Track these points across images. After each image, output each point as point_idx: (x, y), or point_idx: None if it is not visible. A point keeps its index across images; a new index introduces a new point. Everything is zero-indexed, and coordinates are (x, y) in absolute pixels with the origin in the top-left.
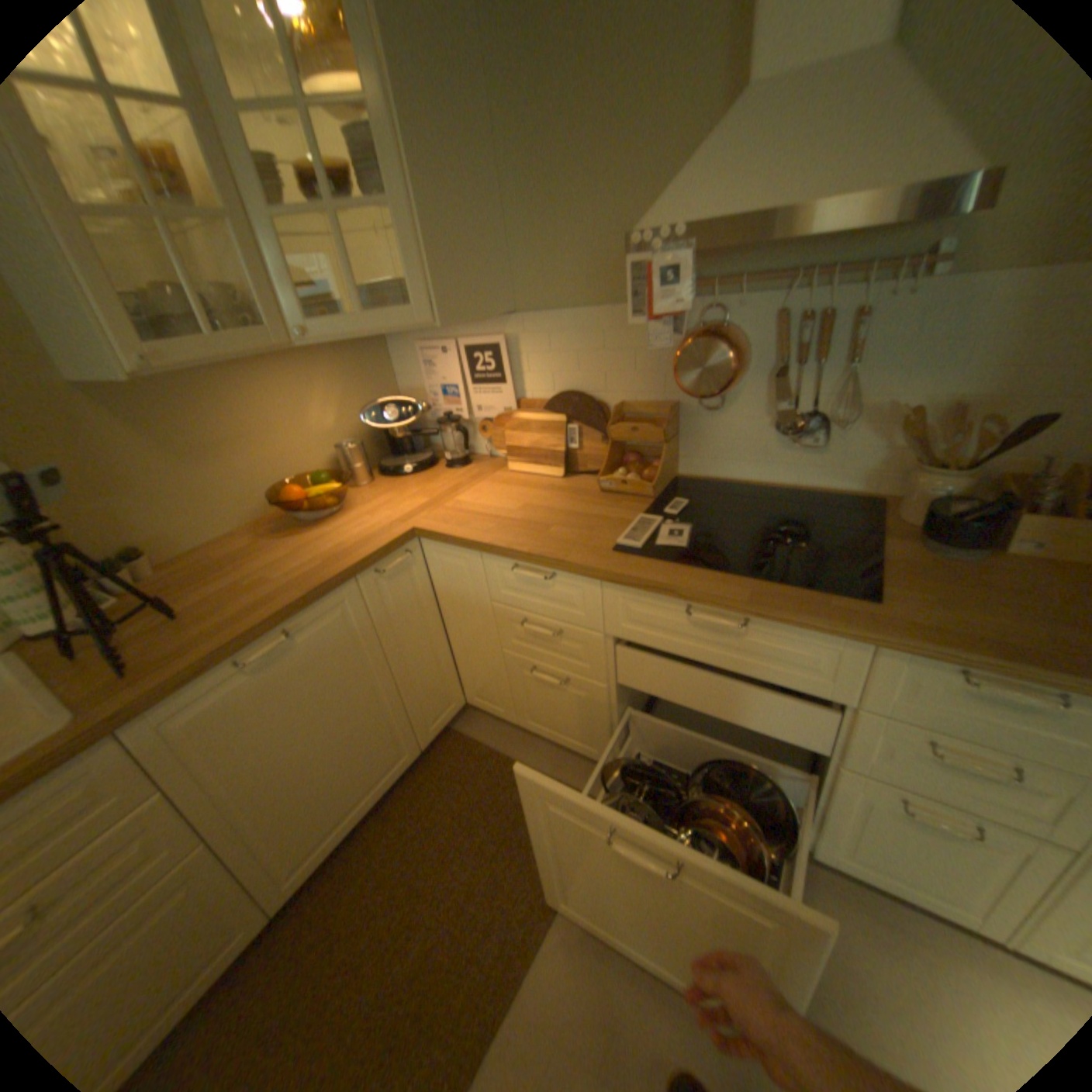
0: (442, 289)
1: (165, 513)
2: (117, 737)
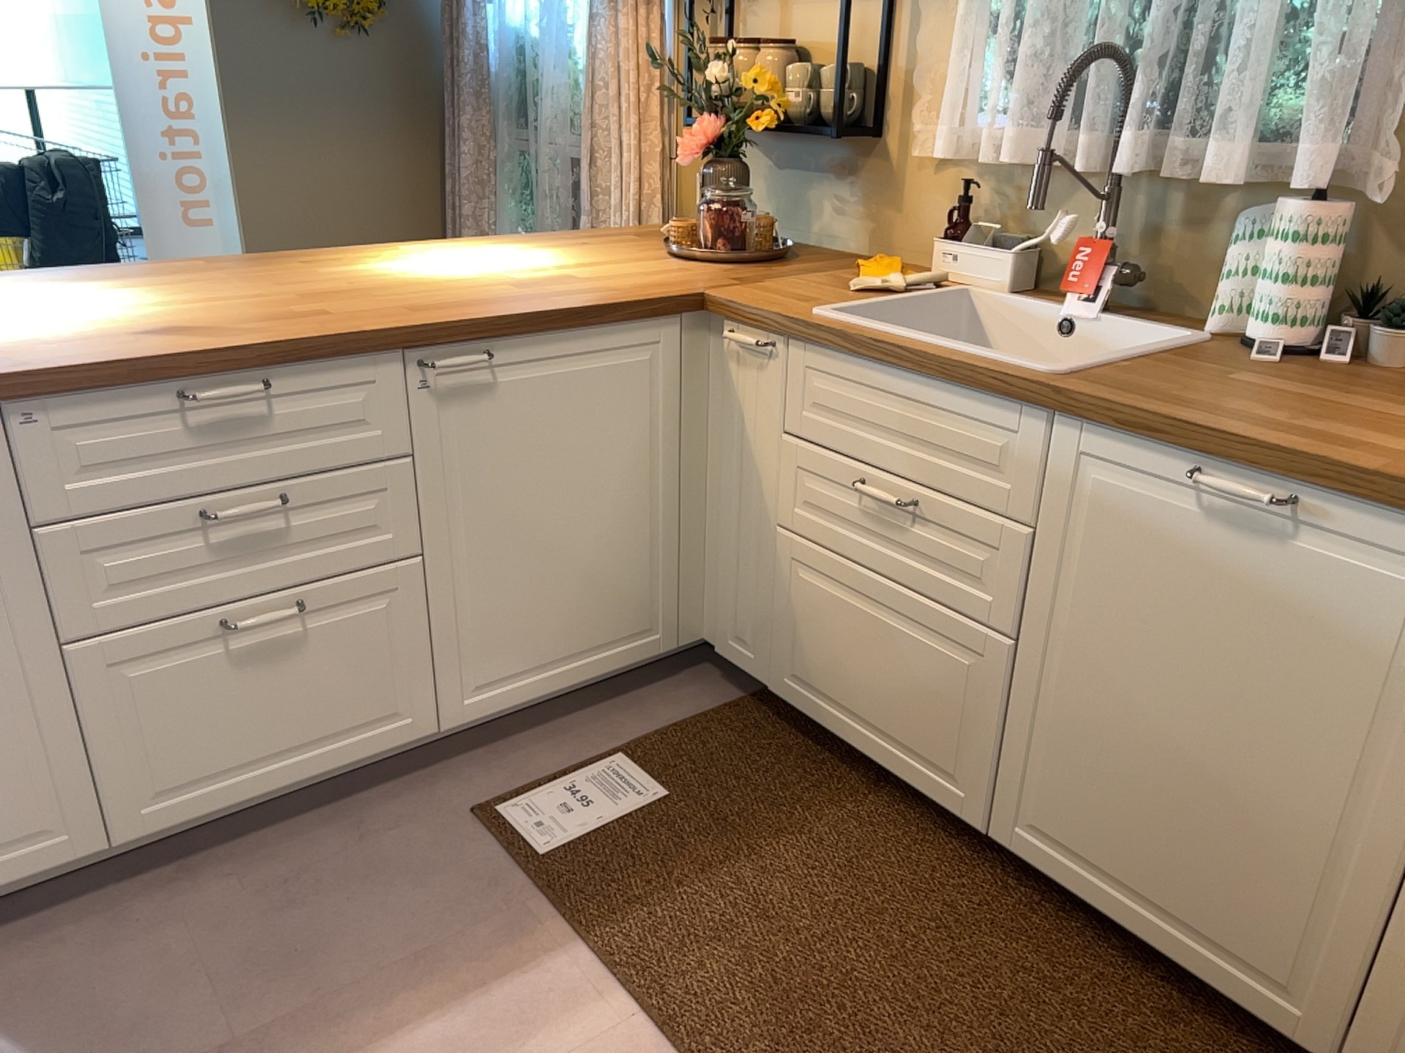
0: None
1: None
2: (1055, 424)
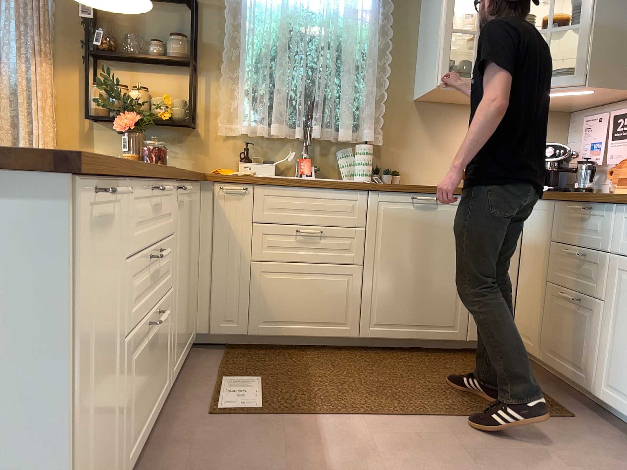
0: (597, 68)
1: (417, 164)
2: (369, 194)
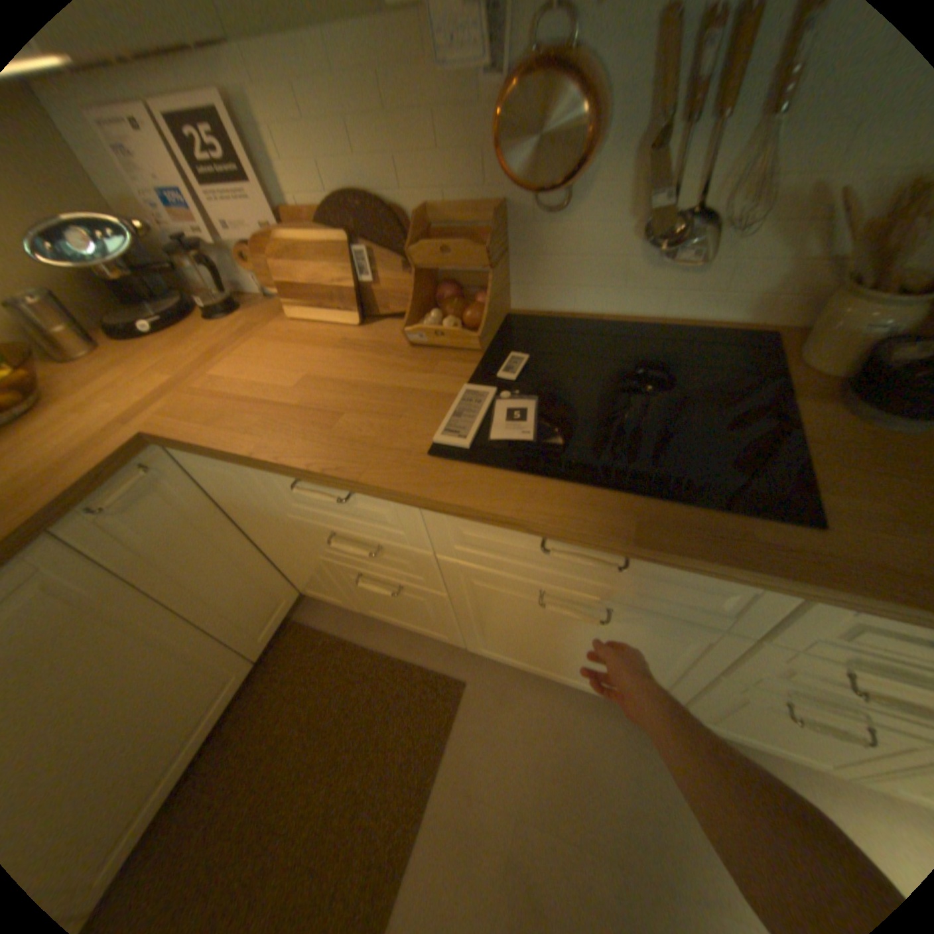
0: None
1: None
2: None
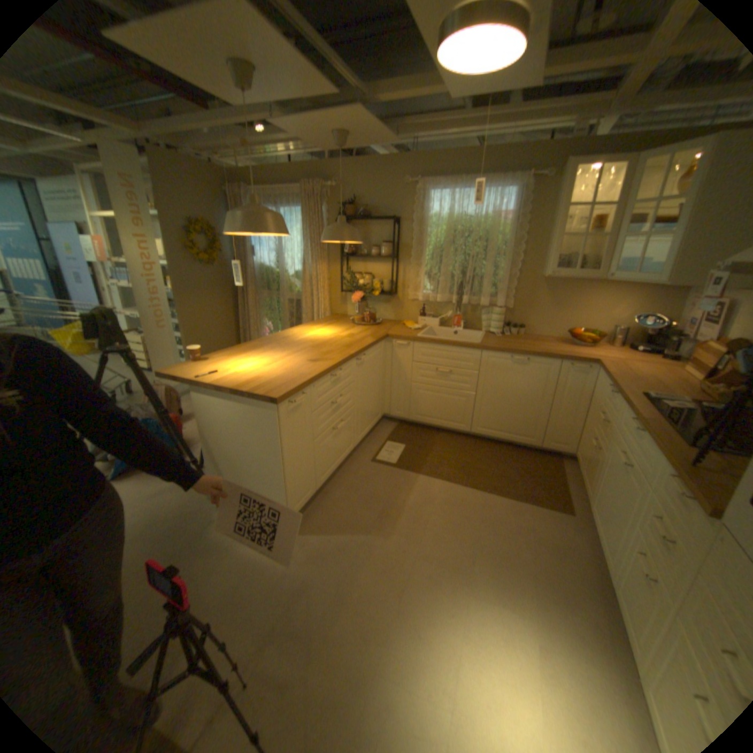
0: (682, 270)
1: (539, 320)
2: (481, 352)
